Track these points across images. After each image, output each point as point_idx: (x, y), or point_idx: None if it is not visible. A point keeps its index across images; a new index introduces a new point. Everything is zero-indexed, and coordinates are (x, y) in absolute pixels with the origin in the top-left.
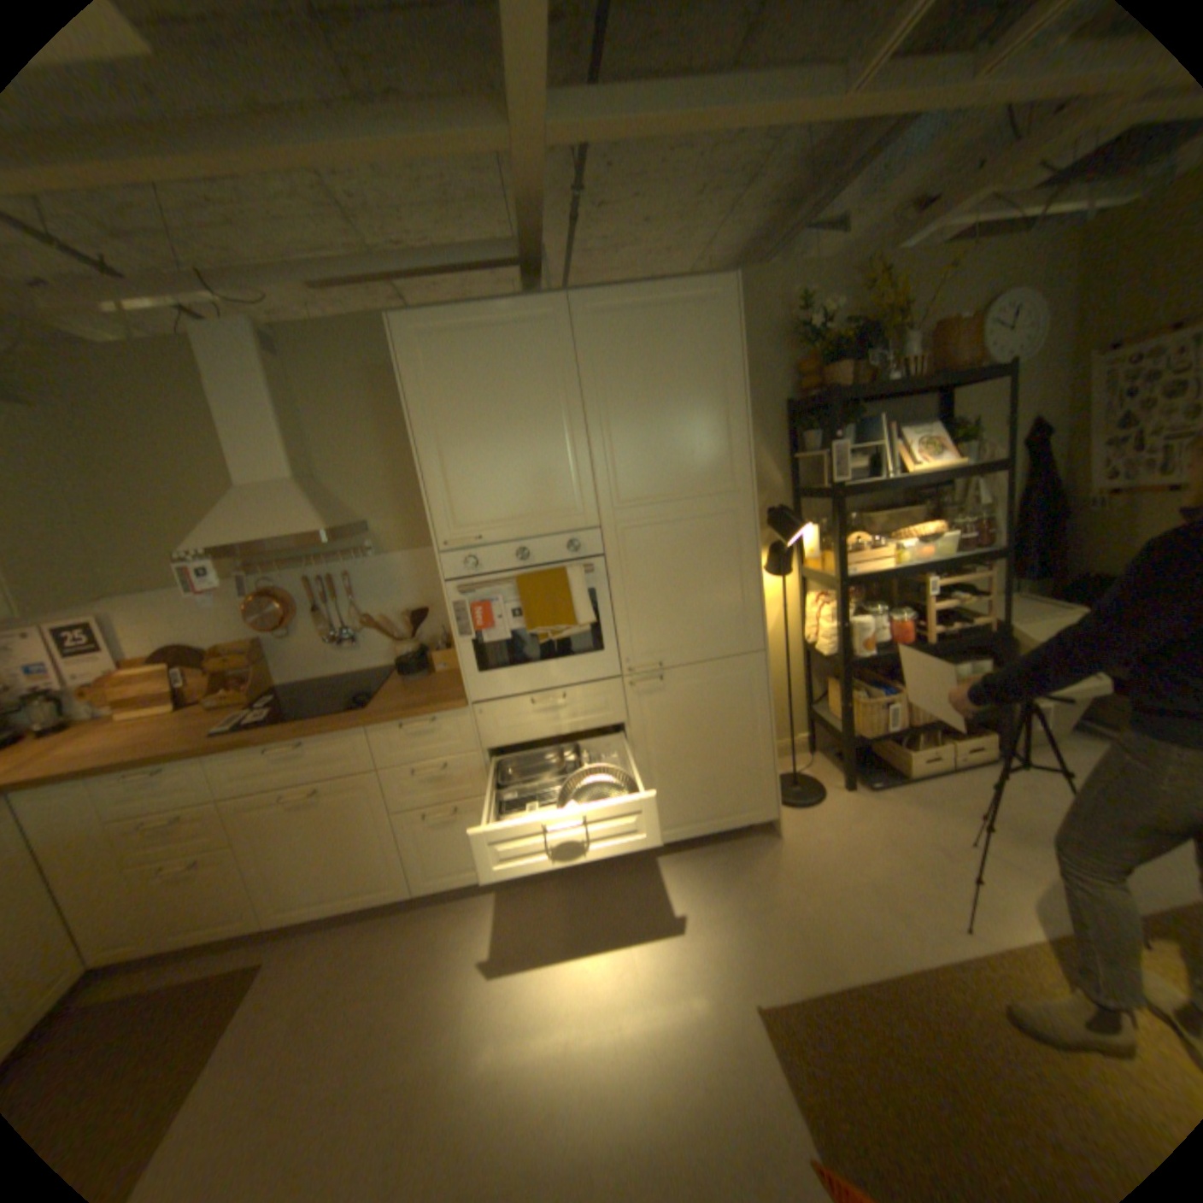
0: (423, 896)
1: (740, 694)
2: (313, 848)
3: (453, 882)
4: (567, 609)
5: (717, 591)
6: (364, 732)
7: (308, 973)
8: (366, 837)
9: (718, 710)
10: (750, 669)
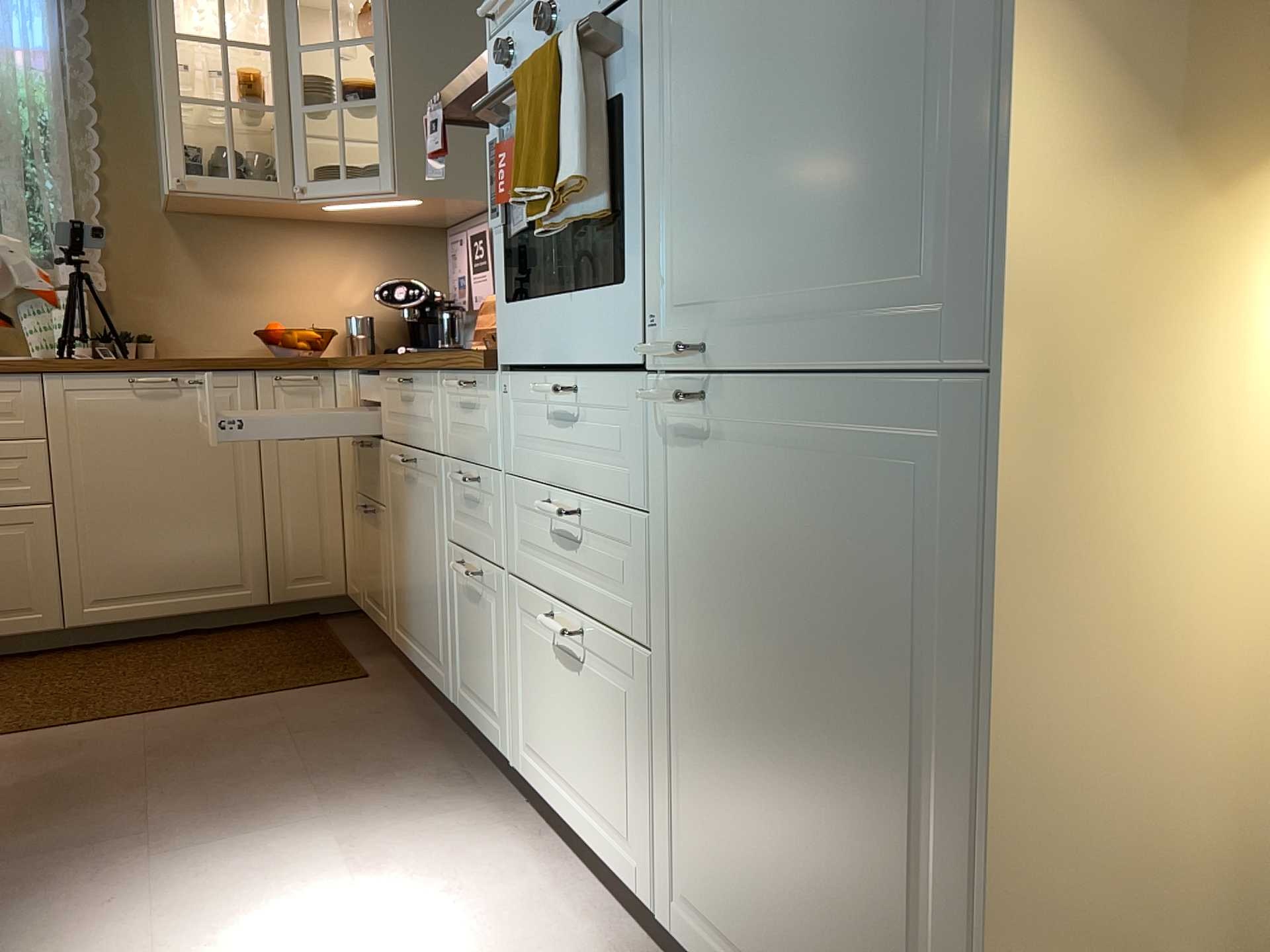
0: (461, 714)
1: (912, 565)
2: (412, 549)
3: (478, 718)
4: (553, 140)
5: (877, 67)
6: (444, 383)
7: (354, 708)
8: (435, 564)
9: (838, 594)
10: (960, 461)
